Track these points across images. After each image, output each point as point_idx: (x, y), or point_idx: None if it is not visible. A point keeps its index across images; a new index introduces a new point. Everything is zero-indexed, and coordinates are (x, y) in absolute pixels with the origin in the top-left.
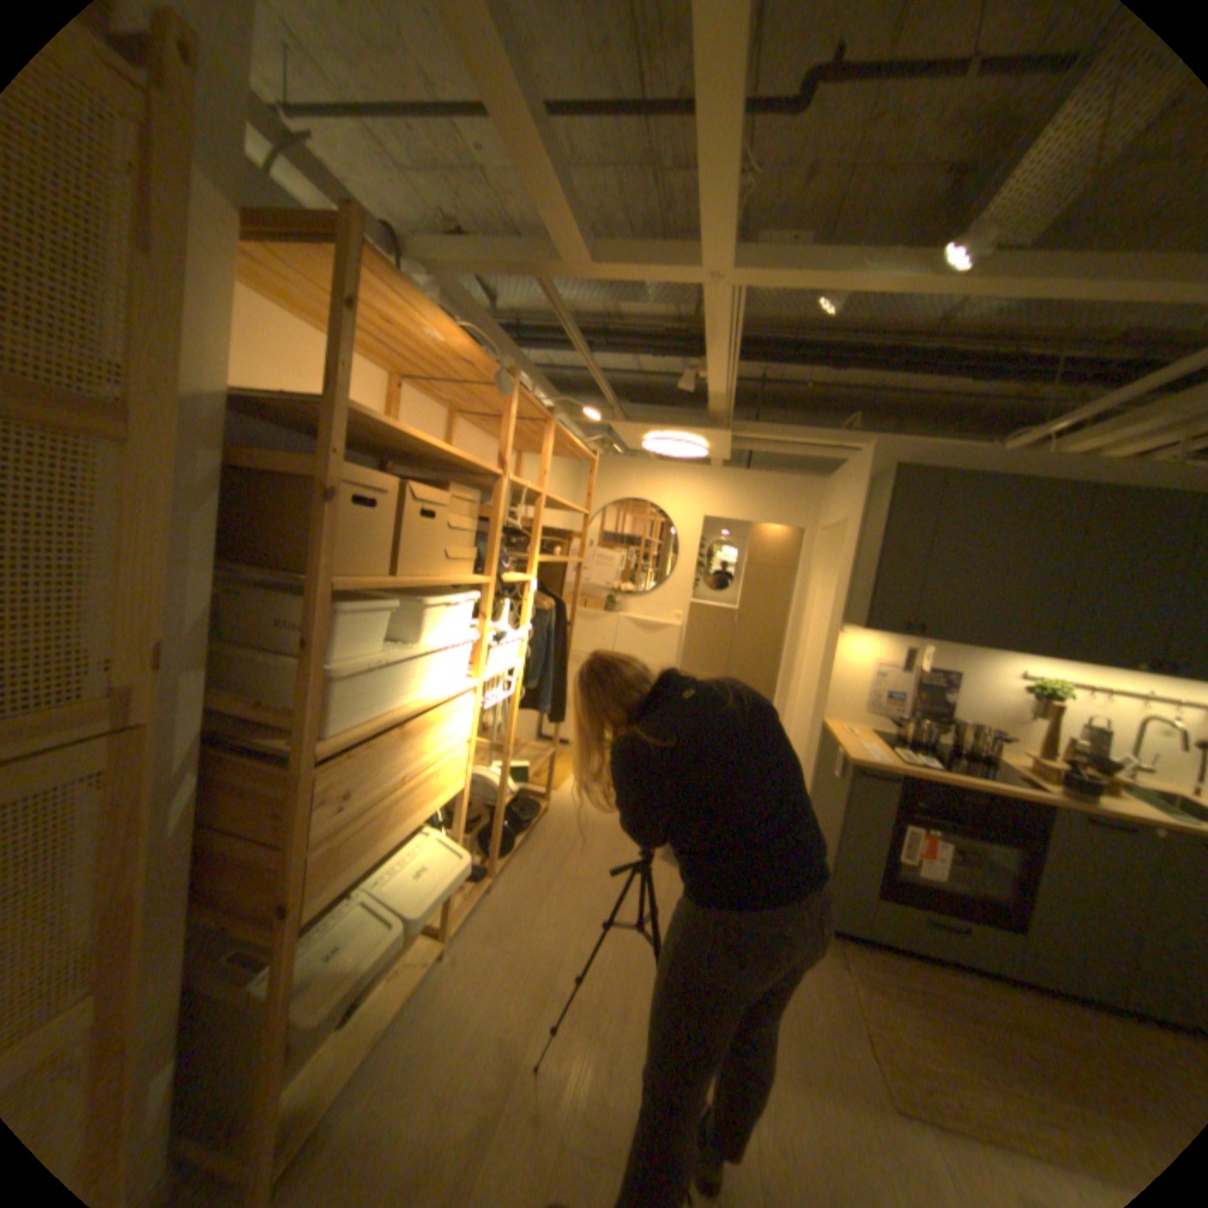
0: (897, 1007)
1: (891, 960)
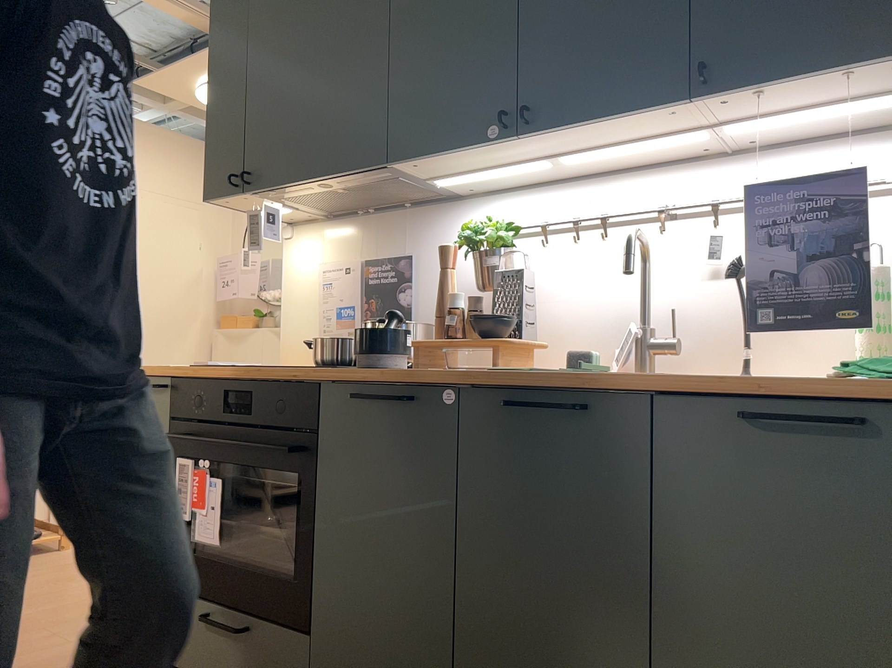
0: None
1: None
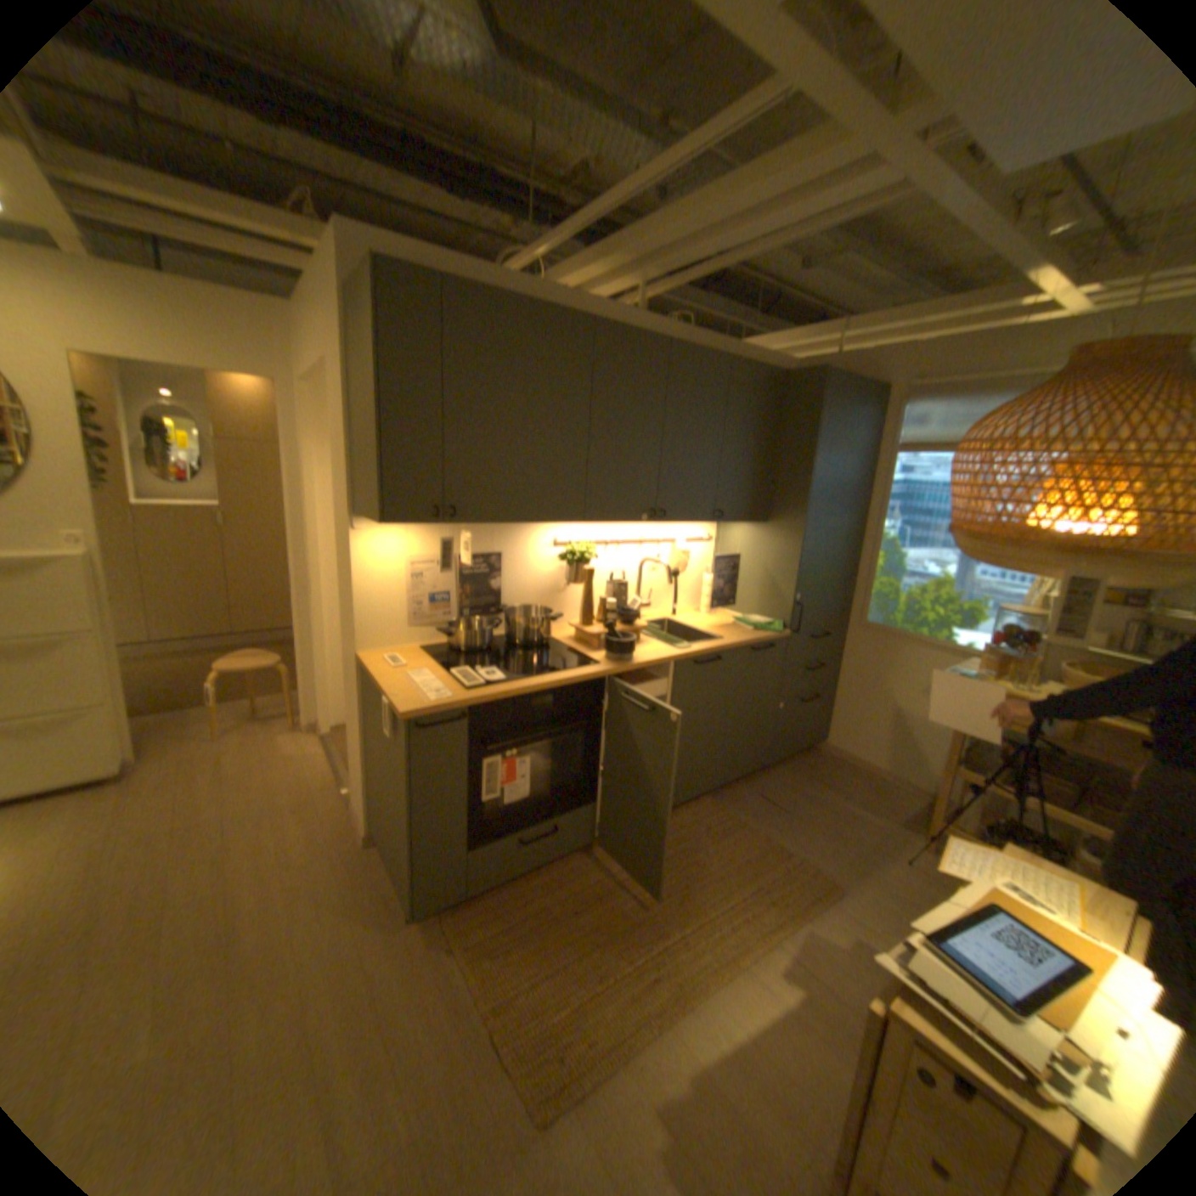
0: (508, 962)
1: (489, 898)
